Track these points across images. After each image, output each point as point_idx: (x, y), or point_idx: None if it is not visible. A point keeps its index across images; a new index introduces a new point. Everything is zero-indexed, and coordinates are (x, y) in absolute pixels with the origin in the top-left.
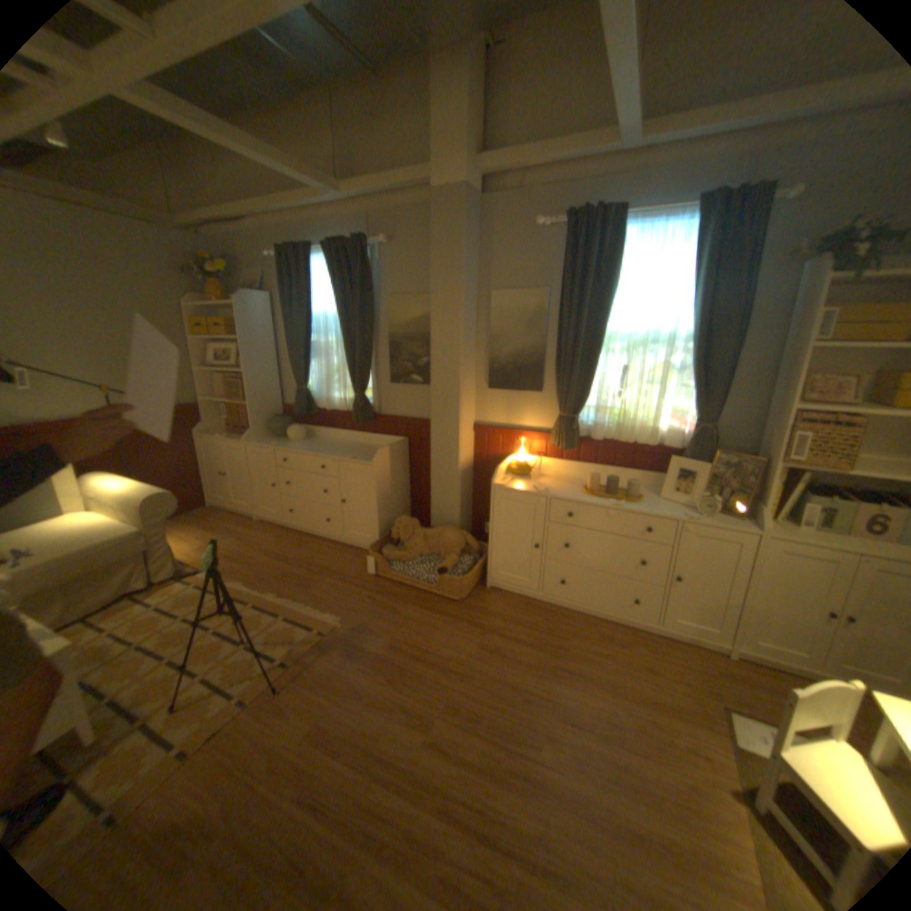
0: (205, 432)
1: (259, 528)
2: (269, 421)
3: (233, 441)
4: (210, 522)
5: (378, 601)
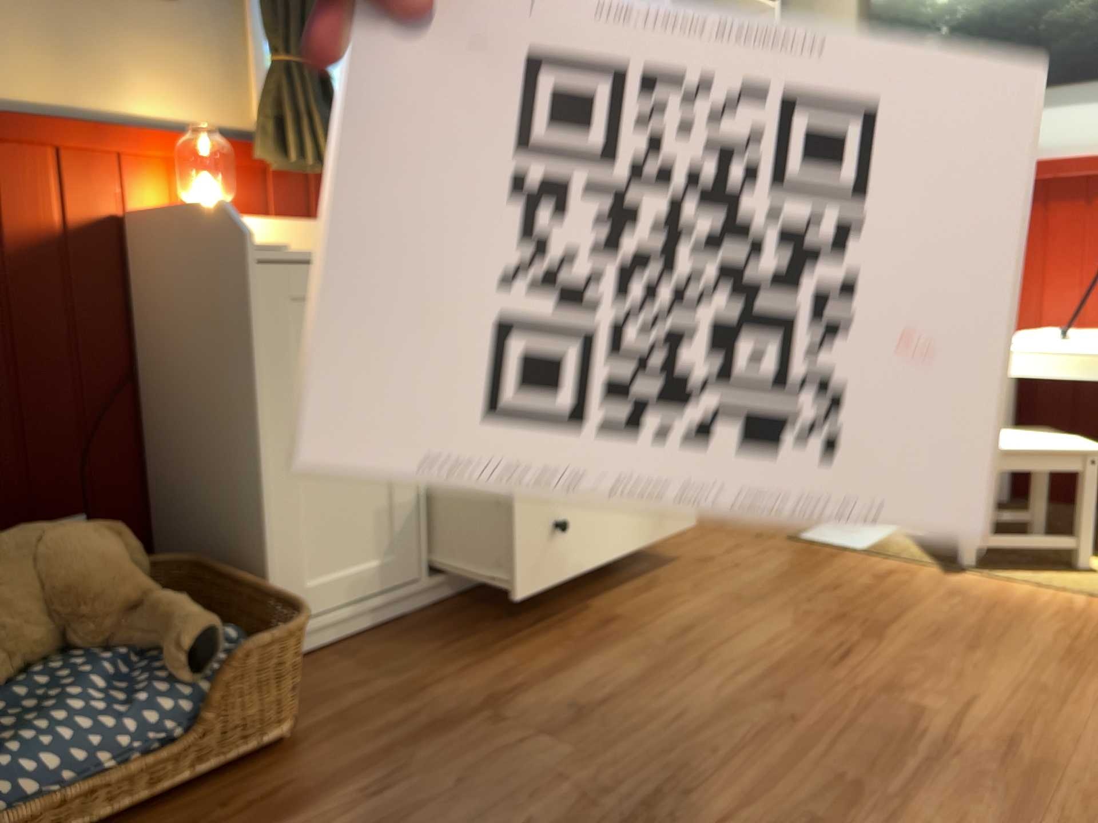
0: None
1: None
2: None
3: None
4: None
5: None
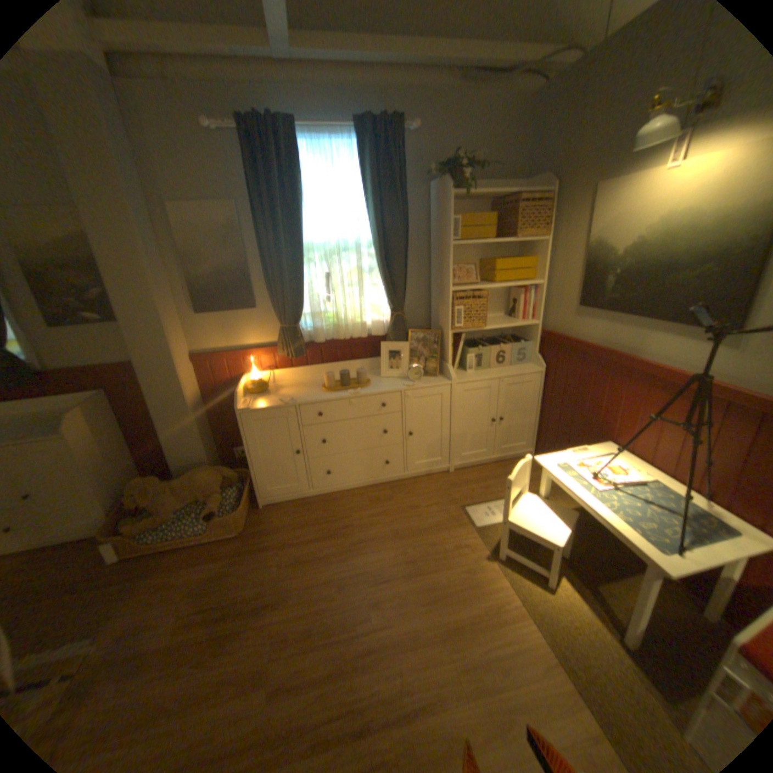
0: None
1: None
2: None
3: None
4: None
5: (138, 587)
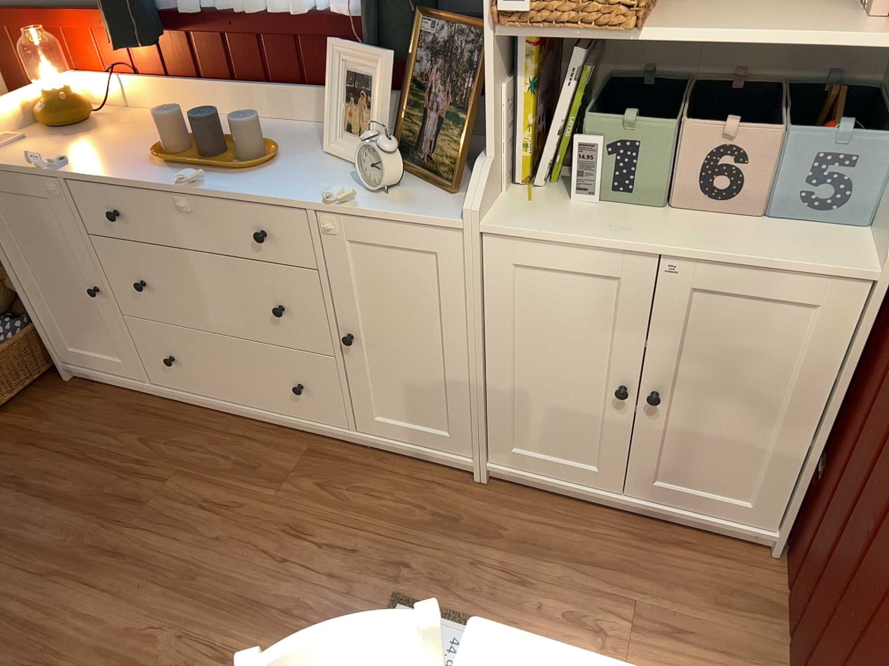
0: None
1: None
2: None
3: None
4: None
5: None
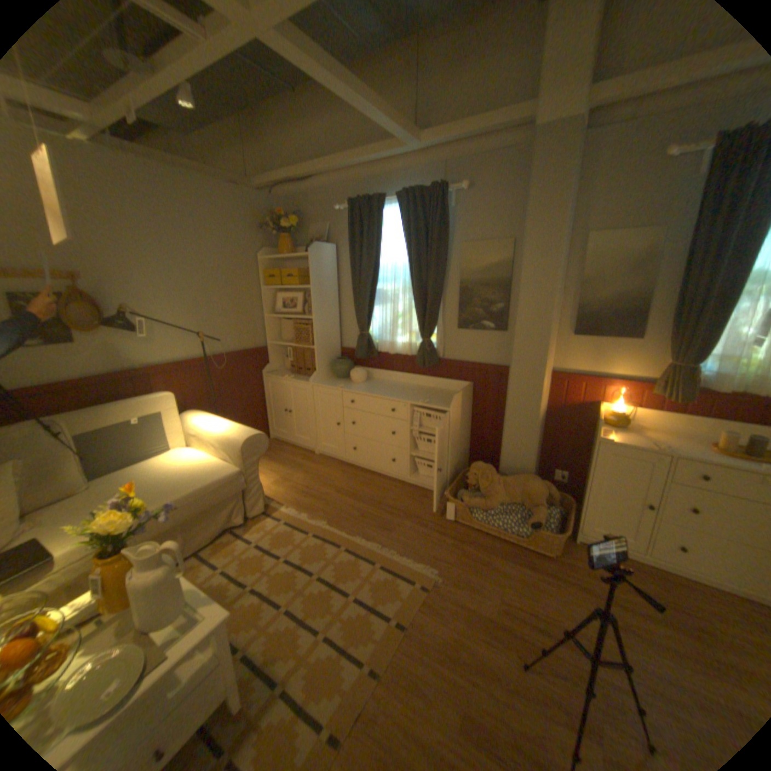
0: (272, 371)
1: (323, 461)
2: (334, 362)
3: (302, 380)
4: (278, 453)
5: (468, 551)
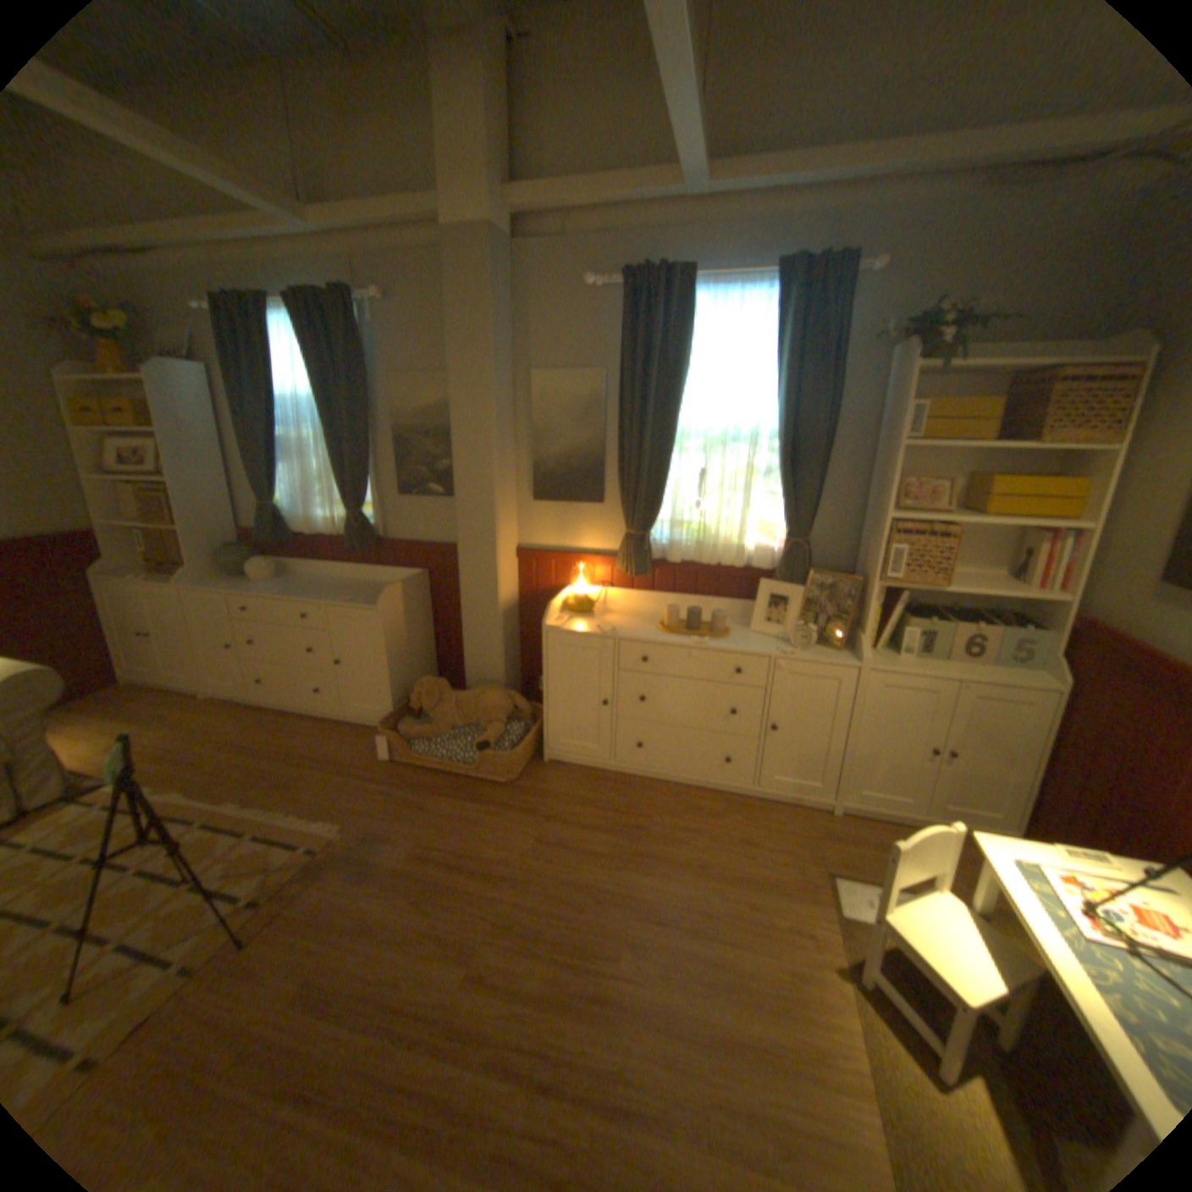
0: (110, 573)
1: (210, 710)
2: (217, 553)
3: (159, 585)
4: (128, 708)
5: (396, 797)
